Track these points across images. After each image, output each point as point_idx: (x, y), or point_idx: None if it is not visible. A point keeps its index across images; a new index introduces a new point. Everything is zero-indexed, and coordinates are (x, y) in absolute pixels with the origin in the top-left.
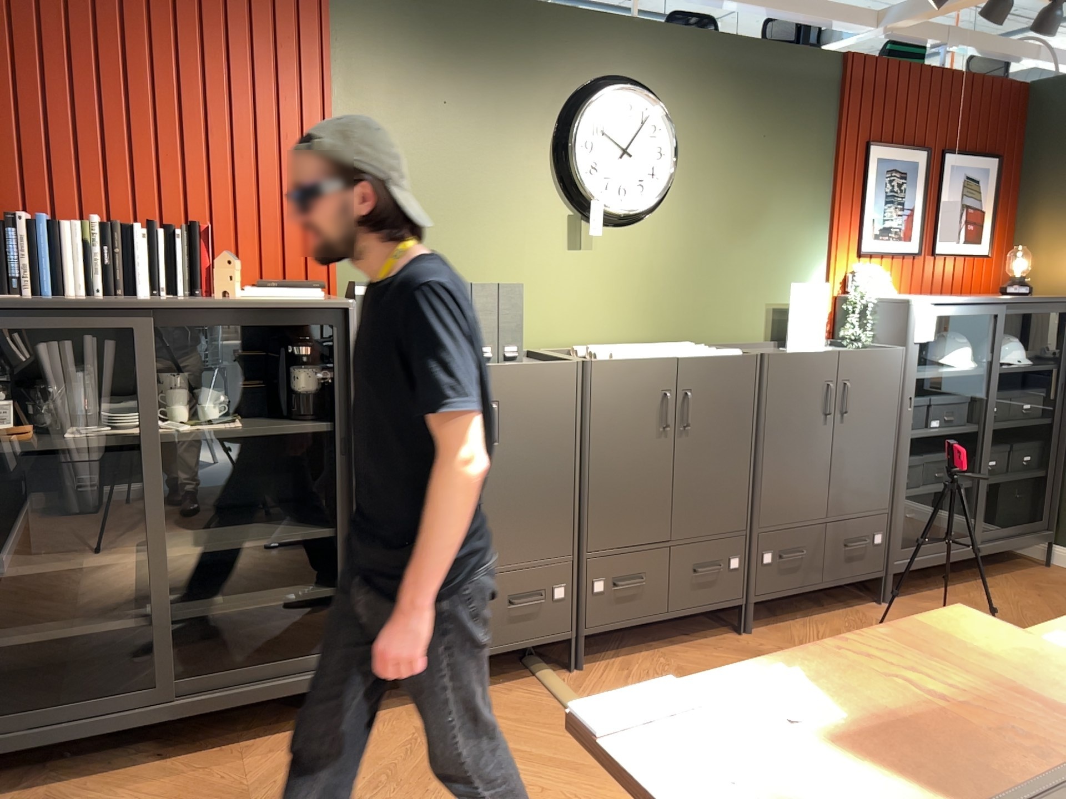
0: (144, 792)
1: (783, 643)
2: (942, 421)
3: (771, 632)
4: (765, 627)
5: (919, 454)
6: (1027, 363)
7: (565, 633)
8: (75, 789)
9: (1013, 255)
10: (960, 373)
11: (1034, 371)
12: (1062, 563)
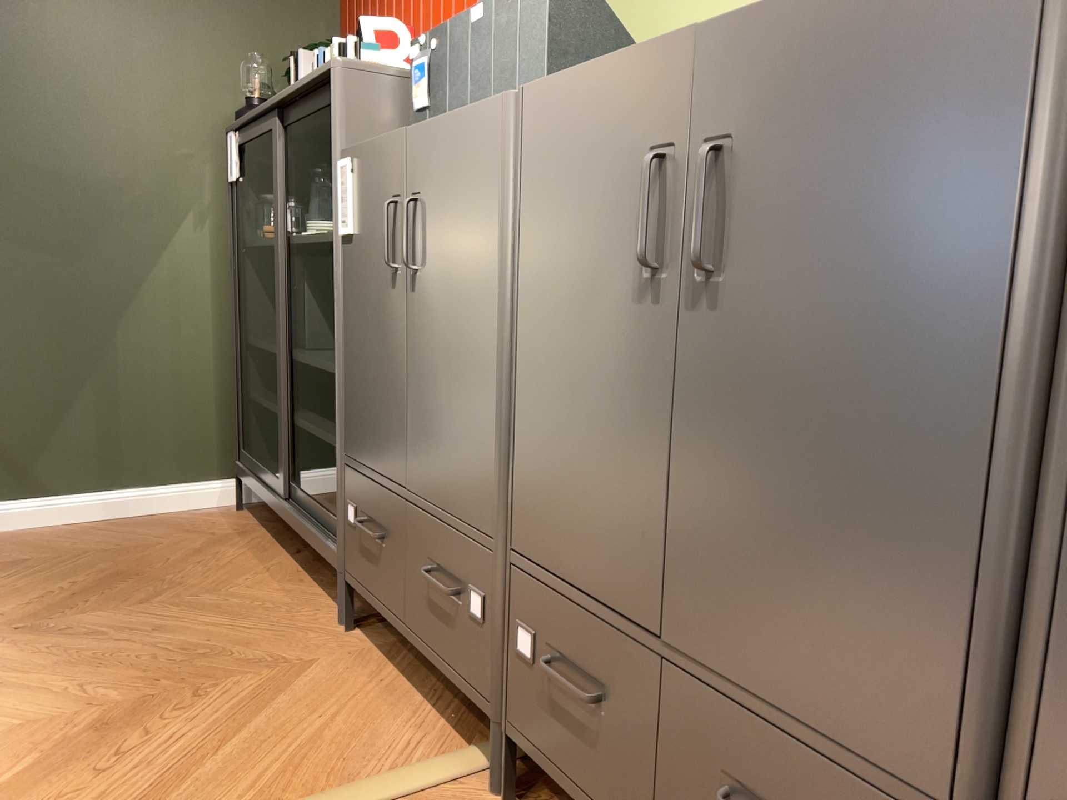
0: (236, 558)
1: None
2: None
3: None
4: None
5: None
6: None
7: (483, 698)
8: (253, 537)
9: None
10: None
11: None
12: None
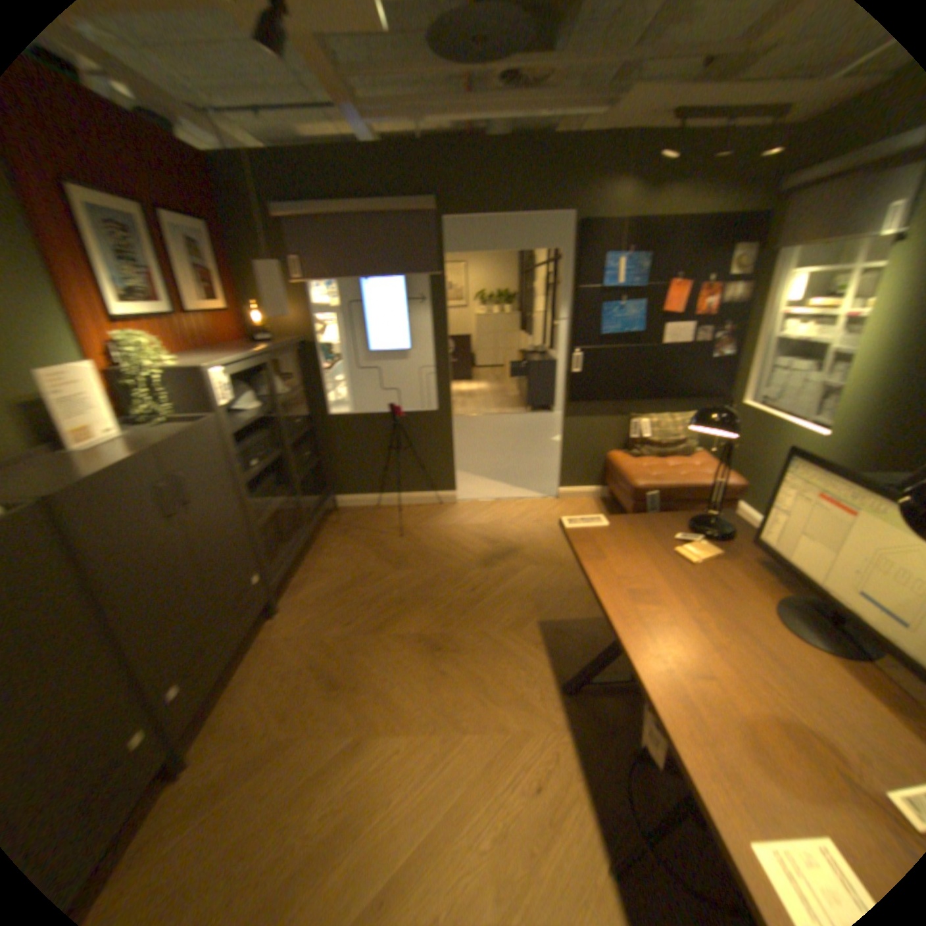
0: None
1: (229, 745)
2: (260, 459)
3: (209, 740)
4: (199, 737)
5: (254, 491)
6: (290, 391)
7: None
8: None
9: (245, 308)
10: (260, 417)
11: (297, 396)
12: (343, 505)
